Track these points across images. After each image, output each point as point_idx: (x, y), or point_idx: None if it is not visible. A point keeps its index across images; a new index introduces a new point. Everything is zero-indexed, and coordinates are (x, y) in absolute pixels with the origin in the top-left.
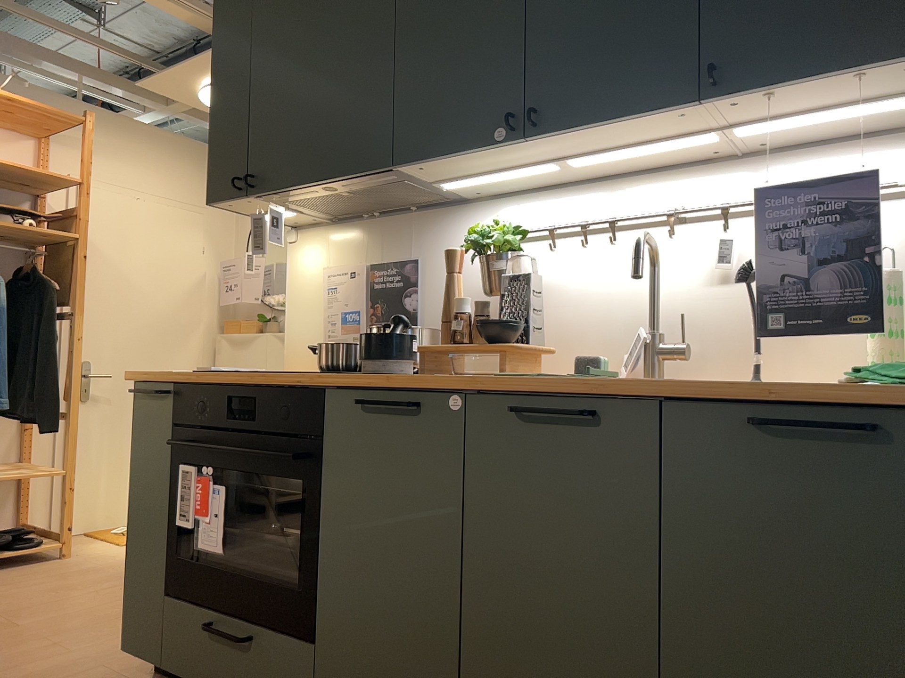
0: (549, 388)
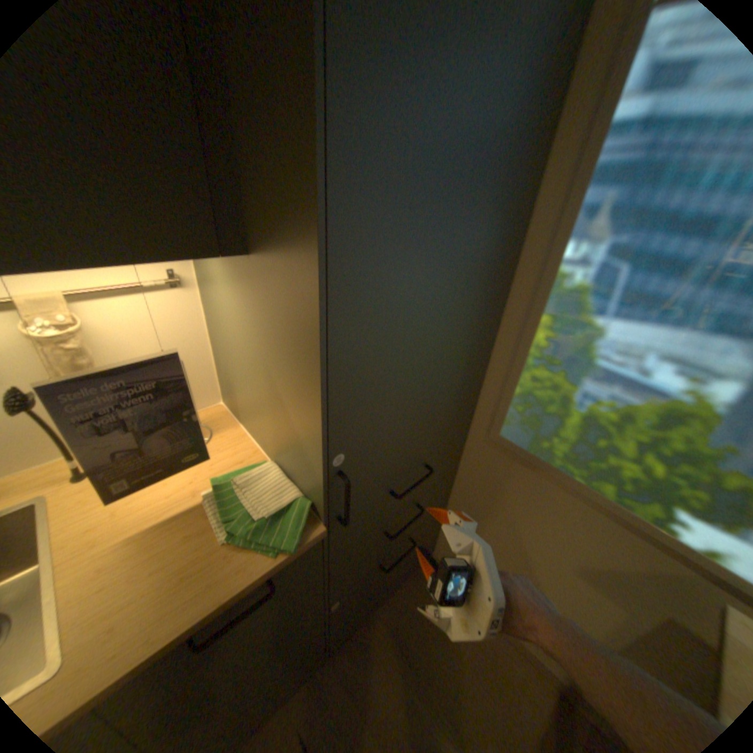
0: None
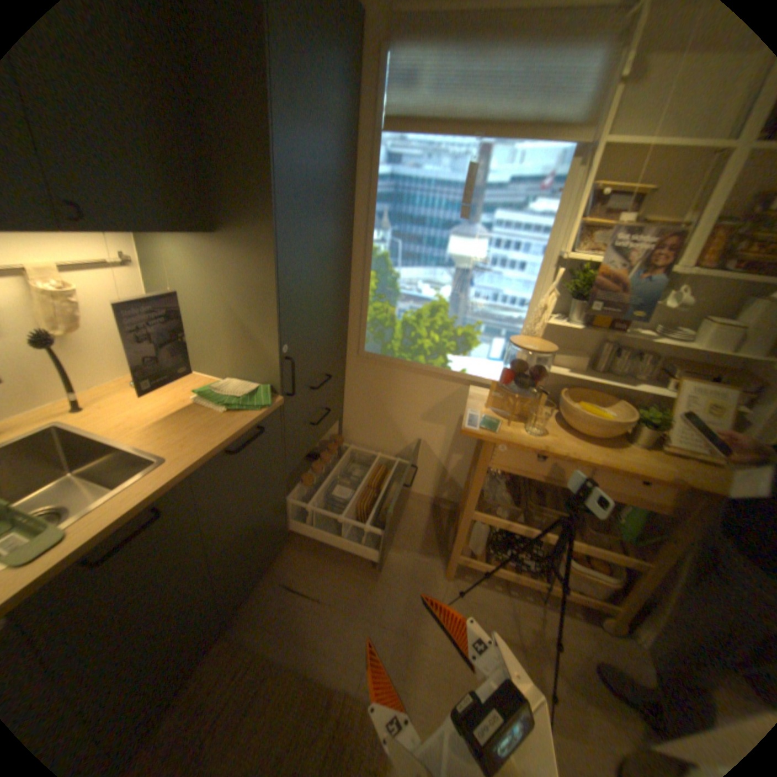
0: (105, 525)
